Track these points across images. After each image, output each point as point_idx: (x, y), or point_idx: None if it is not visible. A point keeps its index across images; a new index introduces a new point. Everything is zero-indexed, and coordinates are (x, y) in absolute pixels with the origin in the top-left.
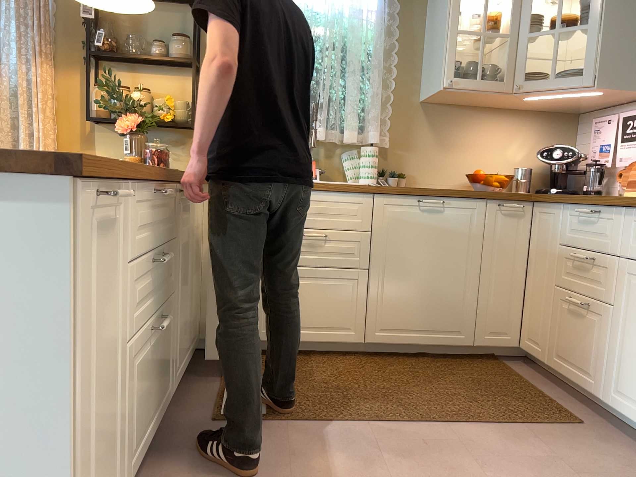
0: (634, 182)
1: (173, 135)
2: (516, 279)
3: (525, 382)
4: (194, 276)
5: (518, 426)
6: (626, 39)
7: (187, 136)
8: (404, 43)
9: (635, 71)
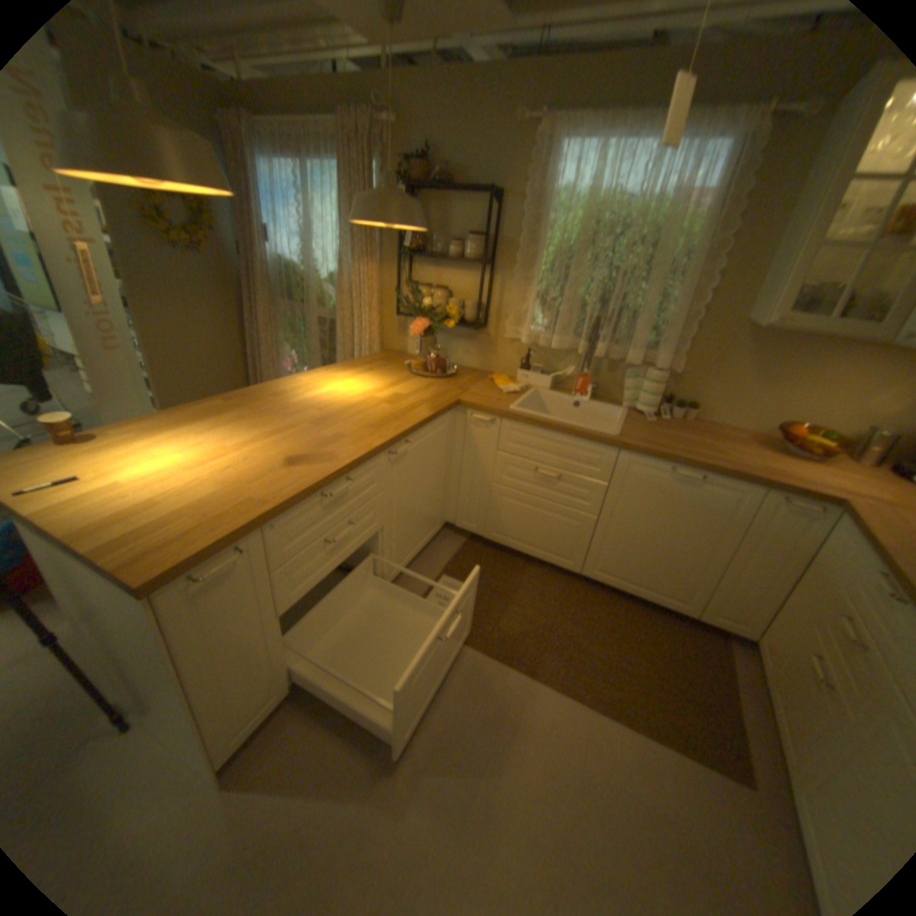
0: None
1: (464, 331)
2: (780, 582)
3: (733, 691)
4: (431, 490)
5: (670, 752)
6: None
7: (475, 333)
8: (748, 237)
9: None
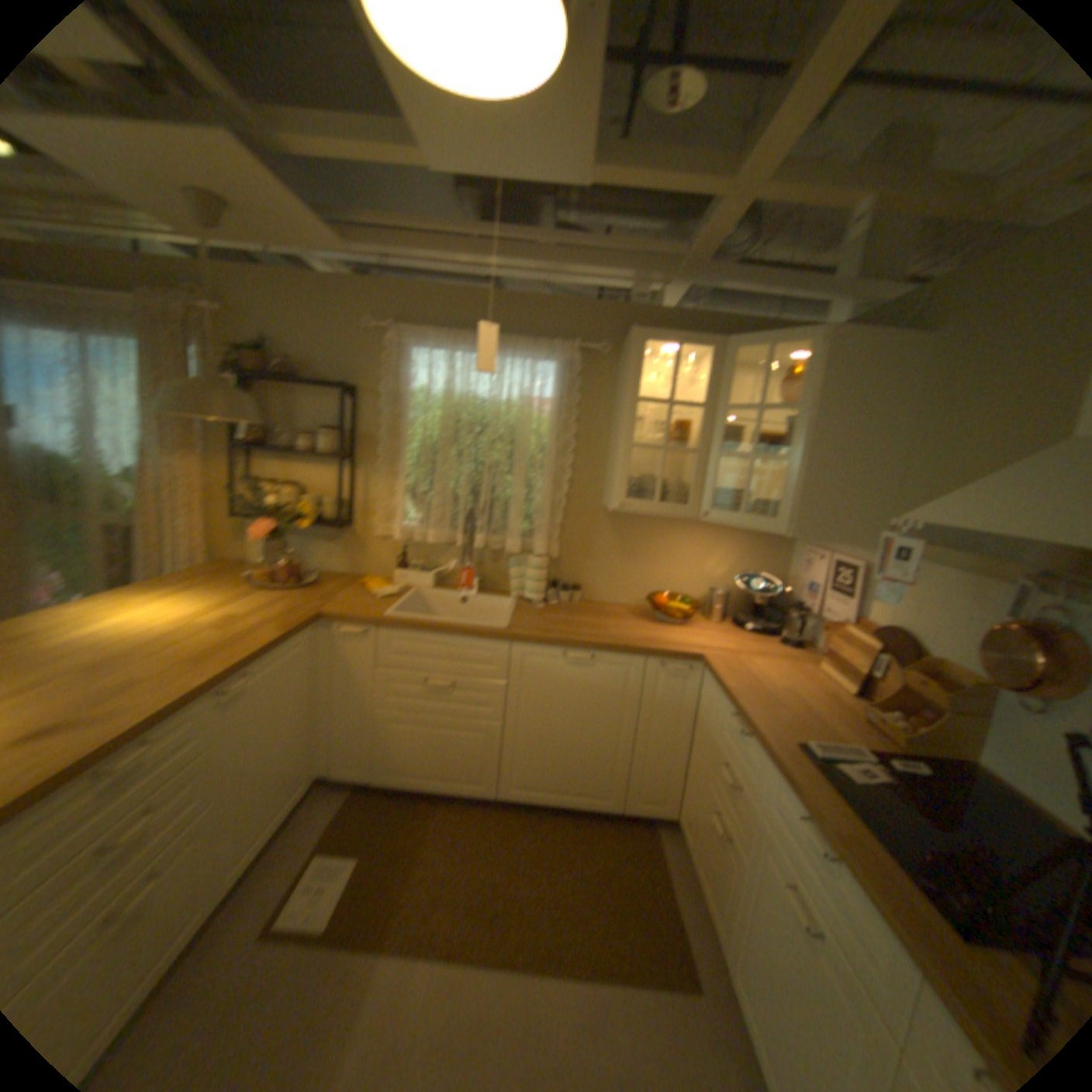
0: (832, 655)
1: (321, 532)
2: (677, 749)
3: (665, 886)
4: (284, 739)
5: (615, 992)
6: (834, 482)
7: (336, 533)
8: (583, 439)
9: (843, 521)
